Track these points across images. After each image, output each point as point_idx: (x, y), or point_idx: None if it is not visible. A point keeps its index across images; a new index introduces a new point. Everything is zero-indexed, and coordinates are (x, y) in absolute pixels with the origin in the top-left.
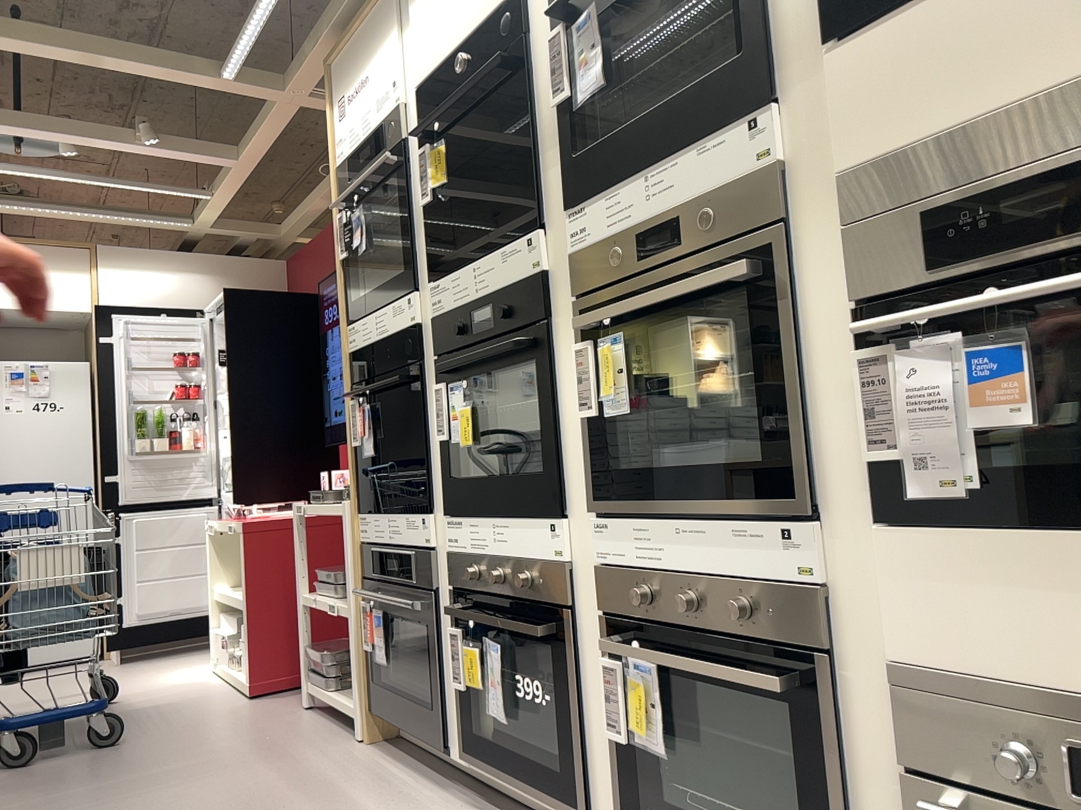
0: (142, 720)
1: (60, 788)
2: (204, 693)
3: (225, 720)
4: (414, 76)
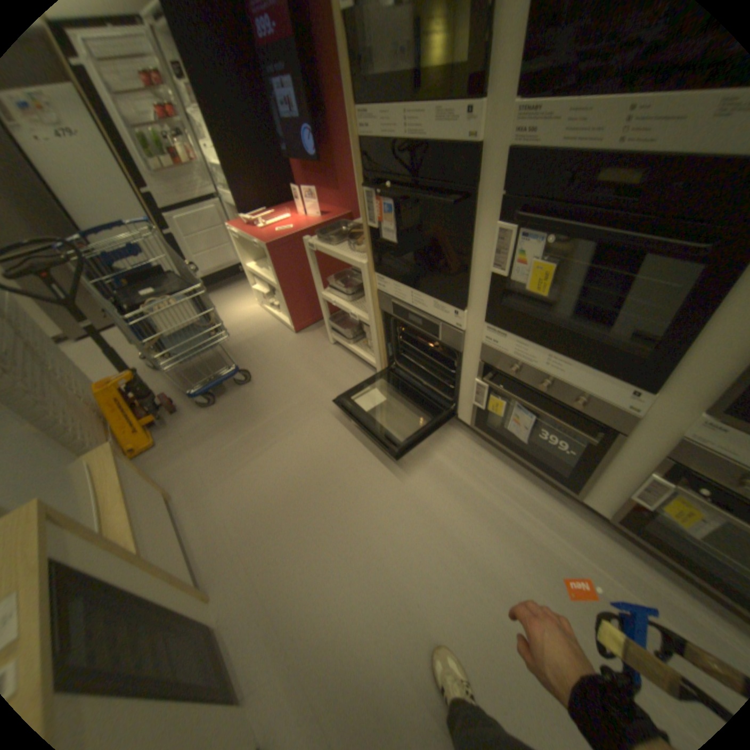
0: (249, 357)
1: (244, 426)
2: (267, 328)
3: (294, 357)
4: None
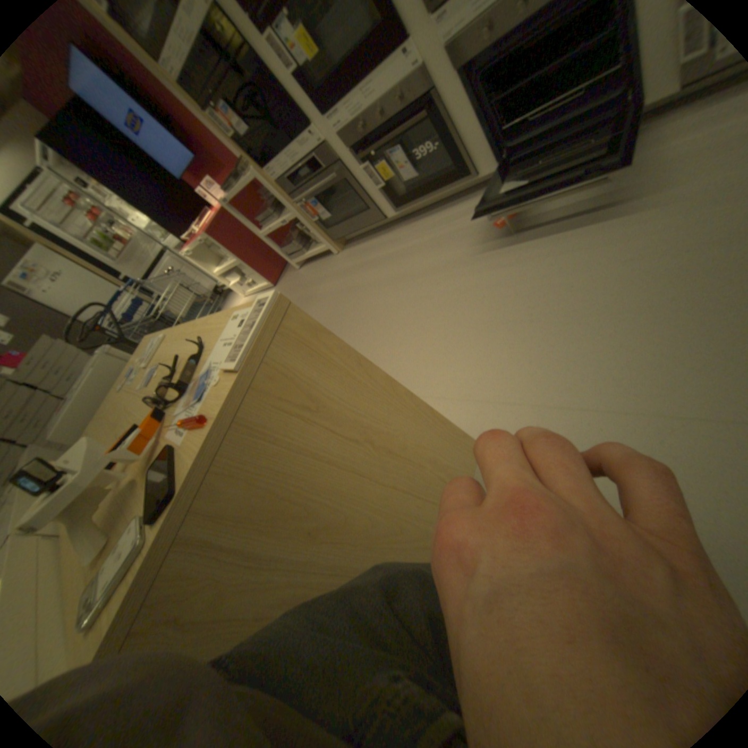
0: None
1: None
2: None
3: None
4: None
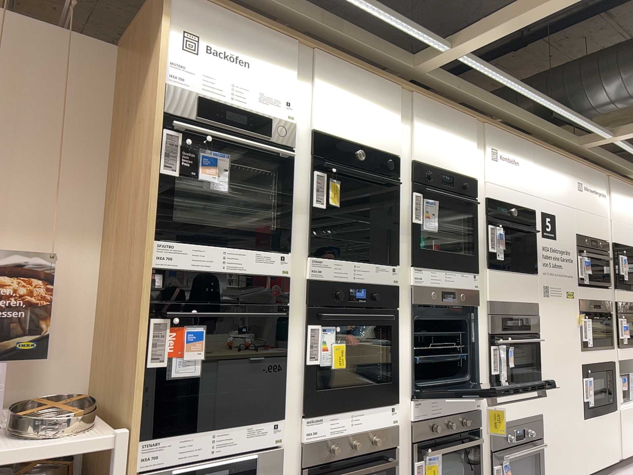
0: None
1: None
2: None
3: None
4: (309, 122)
